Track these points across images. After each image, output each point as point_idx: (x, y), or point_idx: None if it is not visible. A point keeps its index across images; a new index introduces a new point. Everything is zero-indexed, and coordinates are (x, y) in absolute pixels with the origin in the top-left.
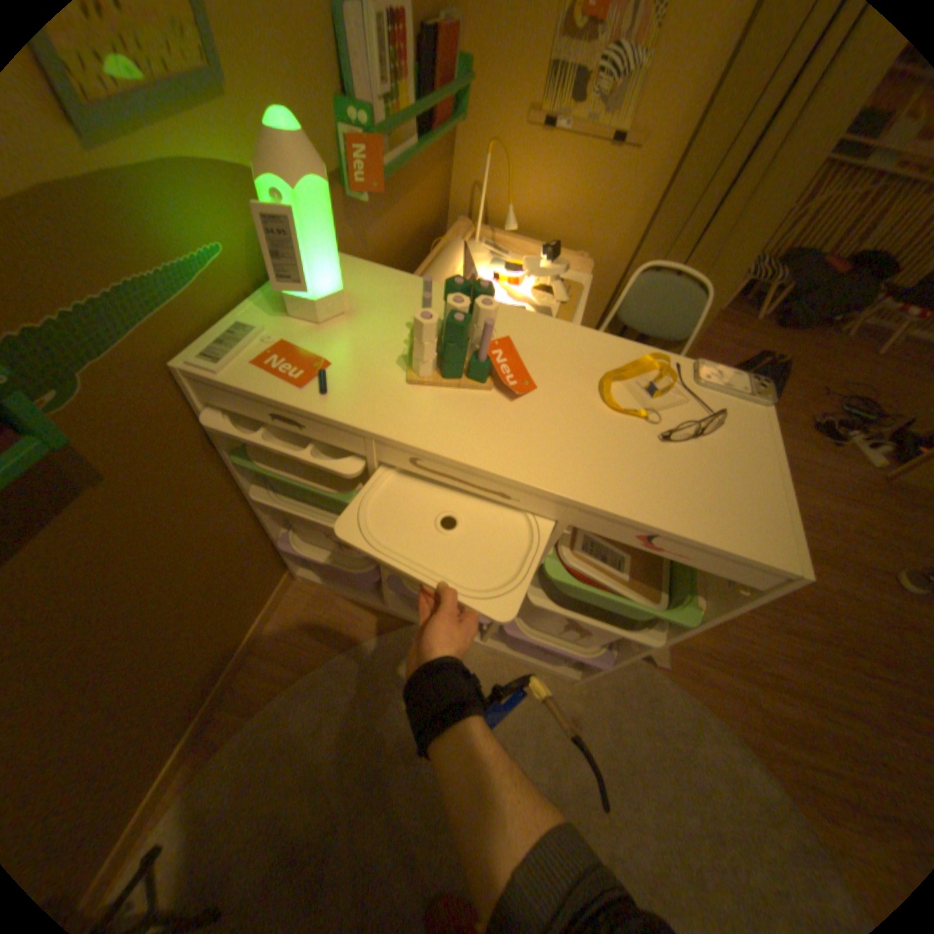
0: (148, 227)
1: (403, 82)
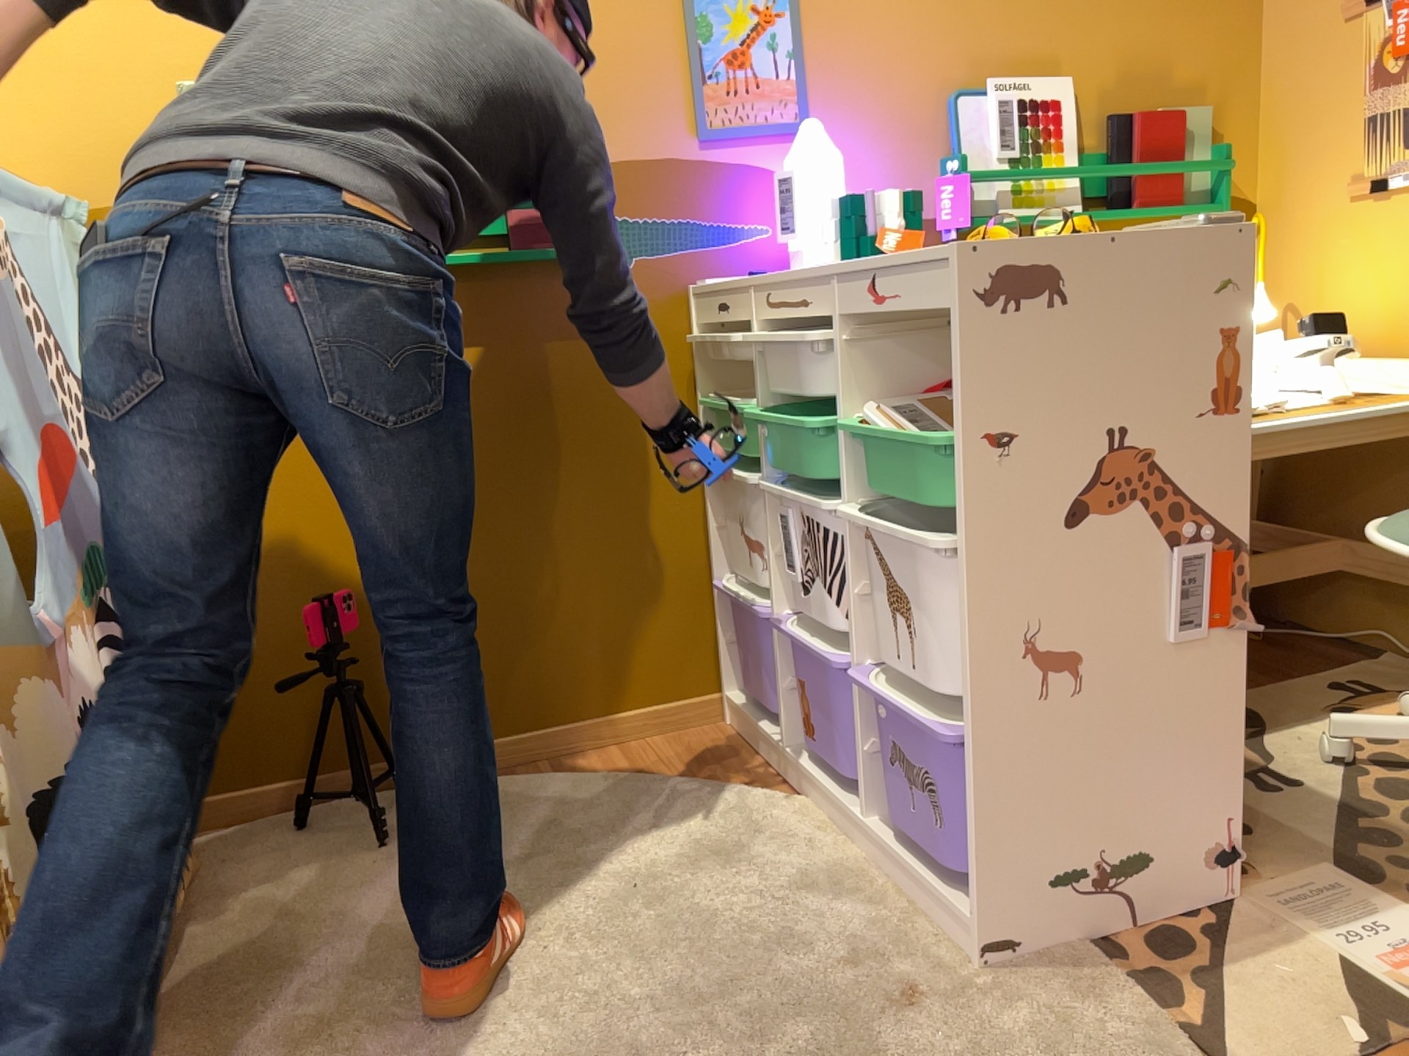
0: (716, 196)
1: (1047, 154)
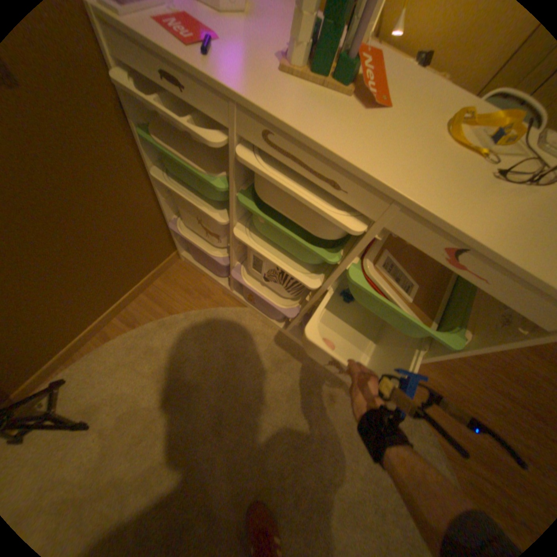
0: None
1: None
